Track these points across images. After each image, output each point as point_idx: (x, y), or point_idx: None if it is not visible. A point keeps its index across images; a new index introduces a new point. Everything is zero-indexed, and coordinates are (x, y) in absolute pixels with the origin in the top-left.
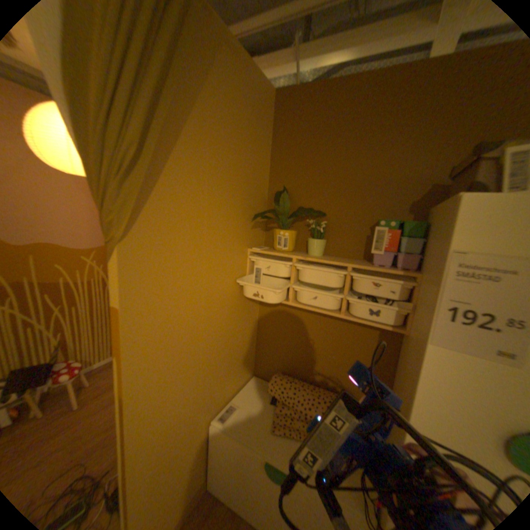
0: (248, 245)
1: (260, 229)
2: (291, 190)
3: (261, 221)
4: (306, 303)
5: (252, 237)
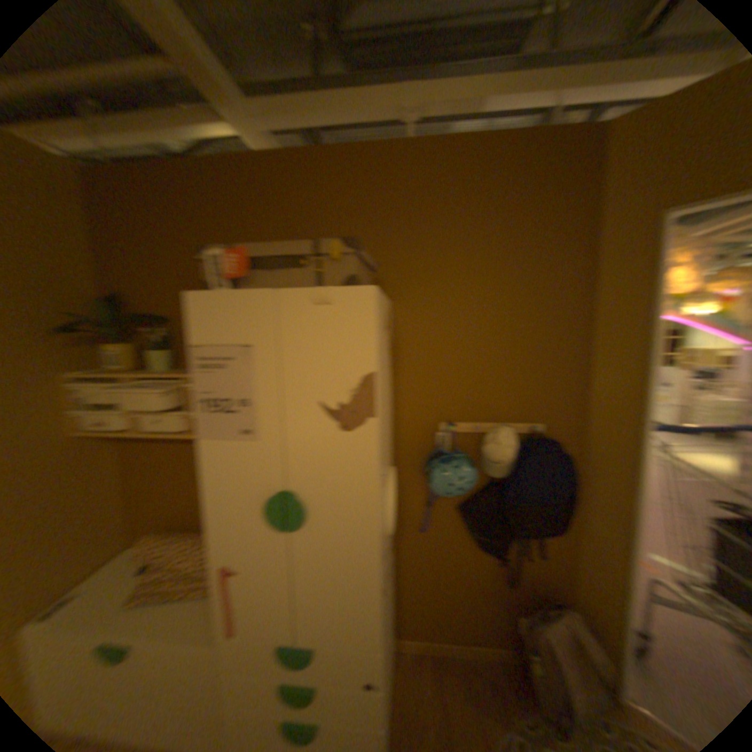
0: (53, 371)
1: (81, 348)
2: (117, 294)
3: (80, 338)
4: (145, 433)
5: (61, 360)
